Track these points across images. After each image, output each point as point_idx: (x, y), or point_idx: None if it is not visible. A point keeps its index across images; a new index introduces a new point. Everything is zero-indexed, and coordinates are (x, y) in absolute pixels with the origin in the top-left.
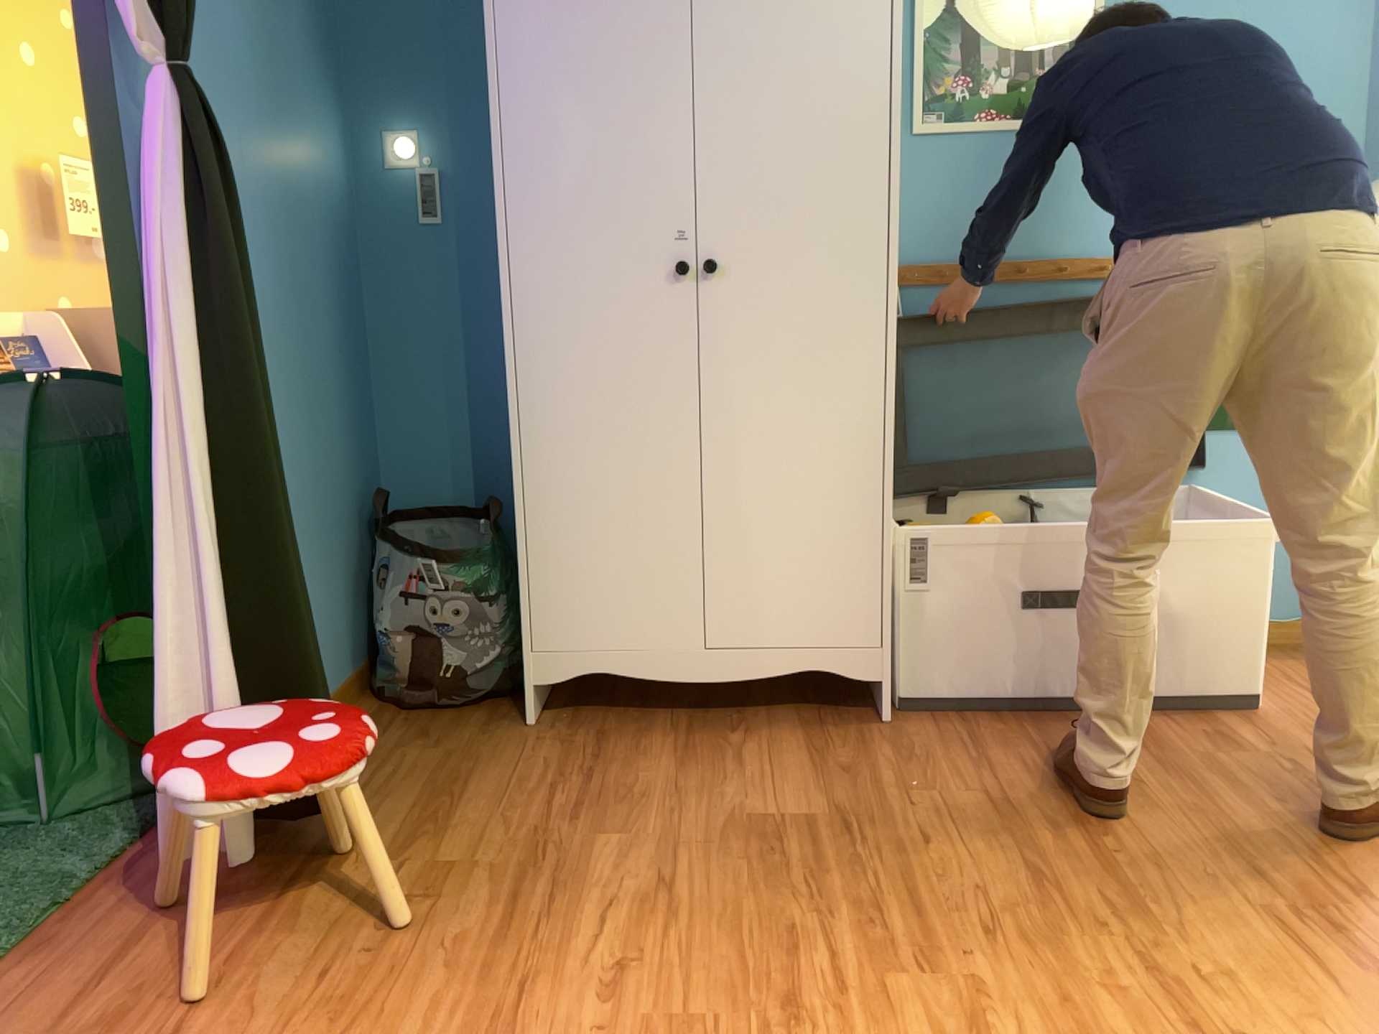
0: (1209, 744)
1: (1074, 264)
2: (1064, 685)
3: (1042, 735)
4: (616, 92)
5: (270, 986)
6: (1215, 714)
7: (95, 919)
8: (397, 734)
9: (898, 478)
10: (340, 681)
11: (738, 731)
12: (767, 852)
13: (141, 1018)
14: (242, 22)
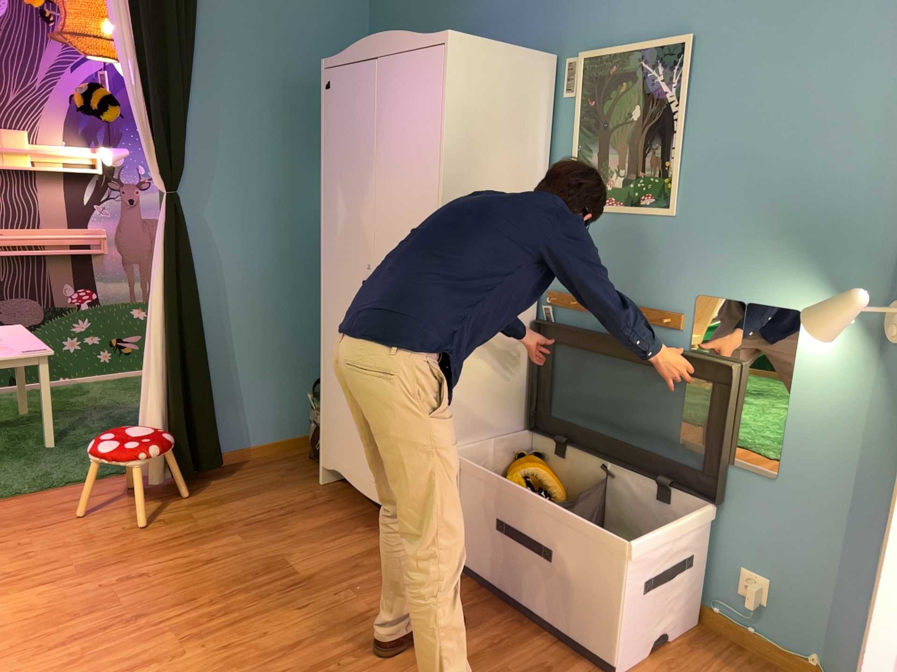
0: (528, 669)
1: (652, 313)
2: (511, 589)
3: (468, 609)
4: (352, 193)
5: (94, 525)
6: (581, 661)
7: (113, 483)
8: (283, 466)
9: (539, 425)
10: (293, 435)
11: (368, 528)
12: (256, 575)
13: (67, 515)
14: (263, 155)
